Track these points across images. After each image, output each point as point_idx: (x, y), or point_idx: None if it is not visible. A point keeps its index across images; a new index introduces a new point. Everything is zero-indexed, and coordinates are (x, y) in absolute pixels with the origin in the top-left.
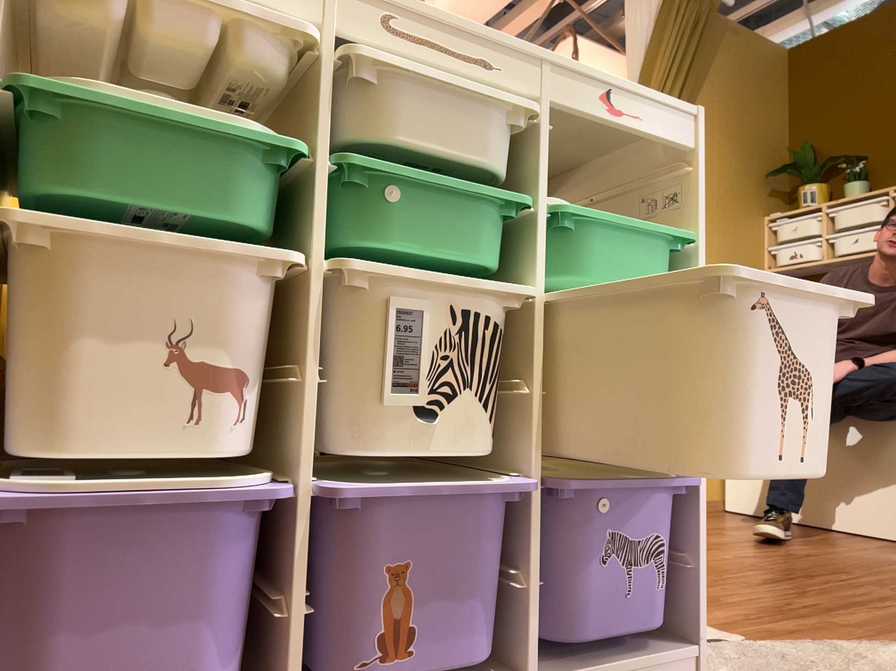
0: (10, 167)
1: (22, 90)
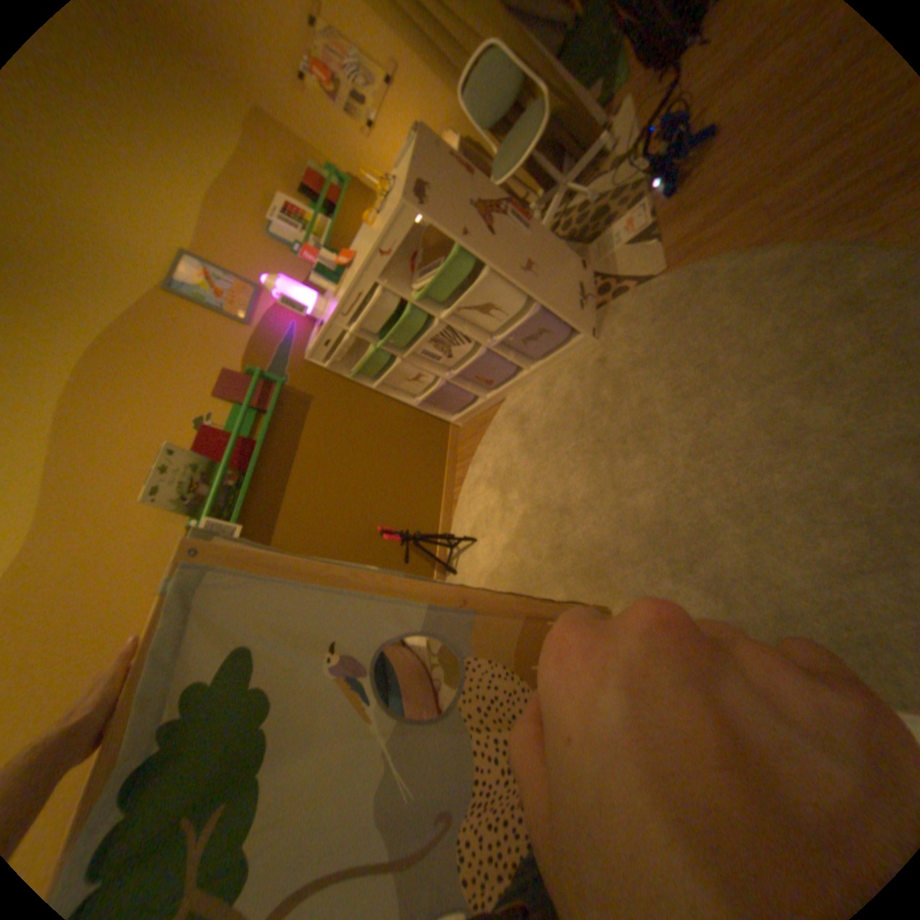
0: (364, 374)
1: (351, 374)
